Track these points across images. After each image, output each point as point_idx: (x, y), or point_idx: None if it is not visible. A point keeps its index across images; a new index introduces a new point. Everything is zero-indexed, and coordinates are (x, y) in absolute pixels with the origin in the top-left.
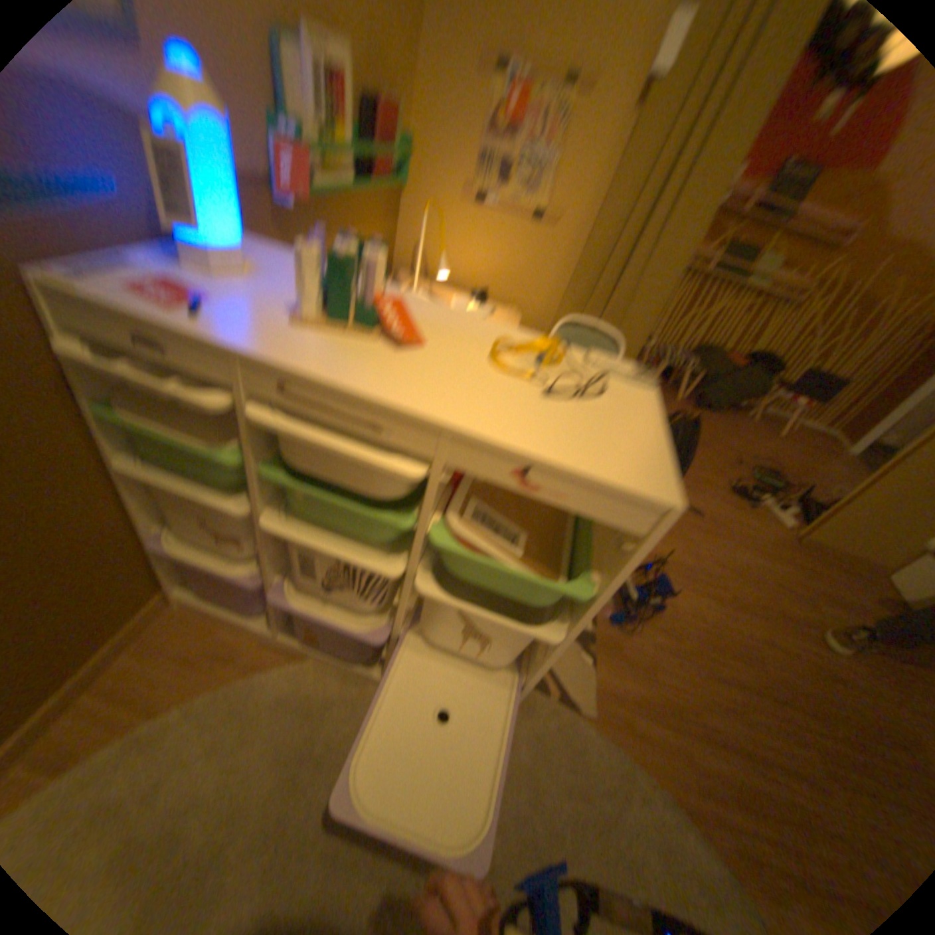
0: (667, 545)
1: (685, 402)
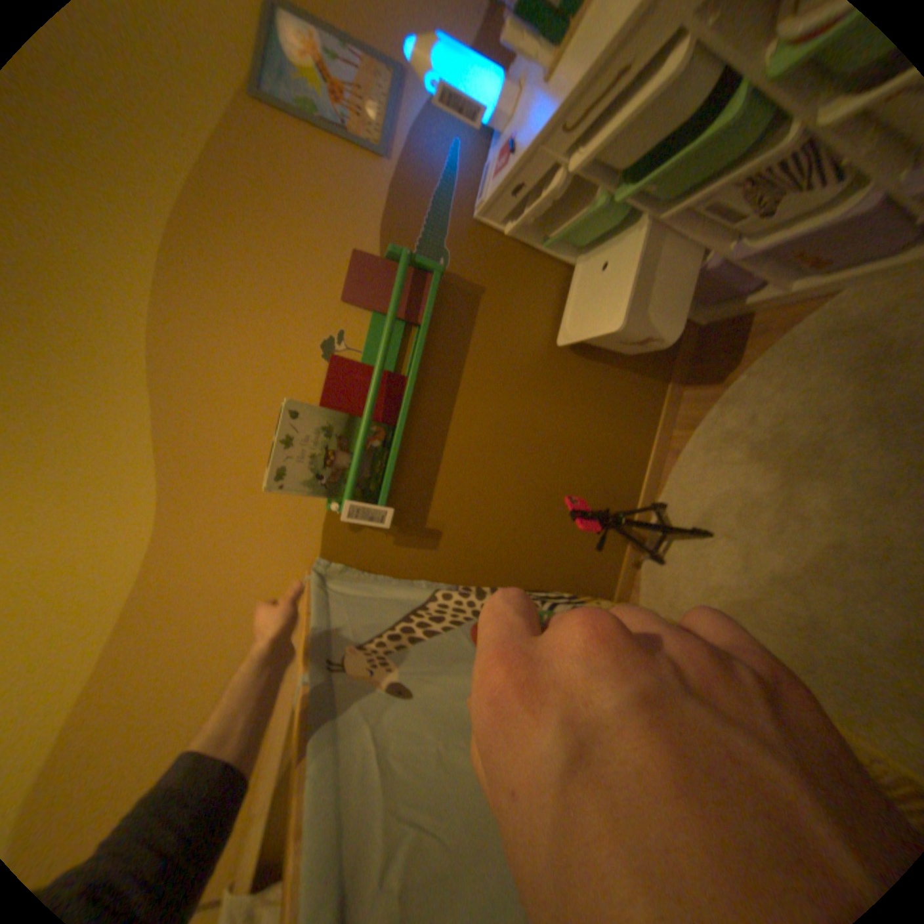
0: None
1: None
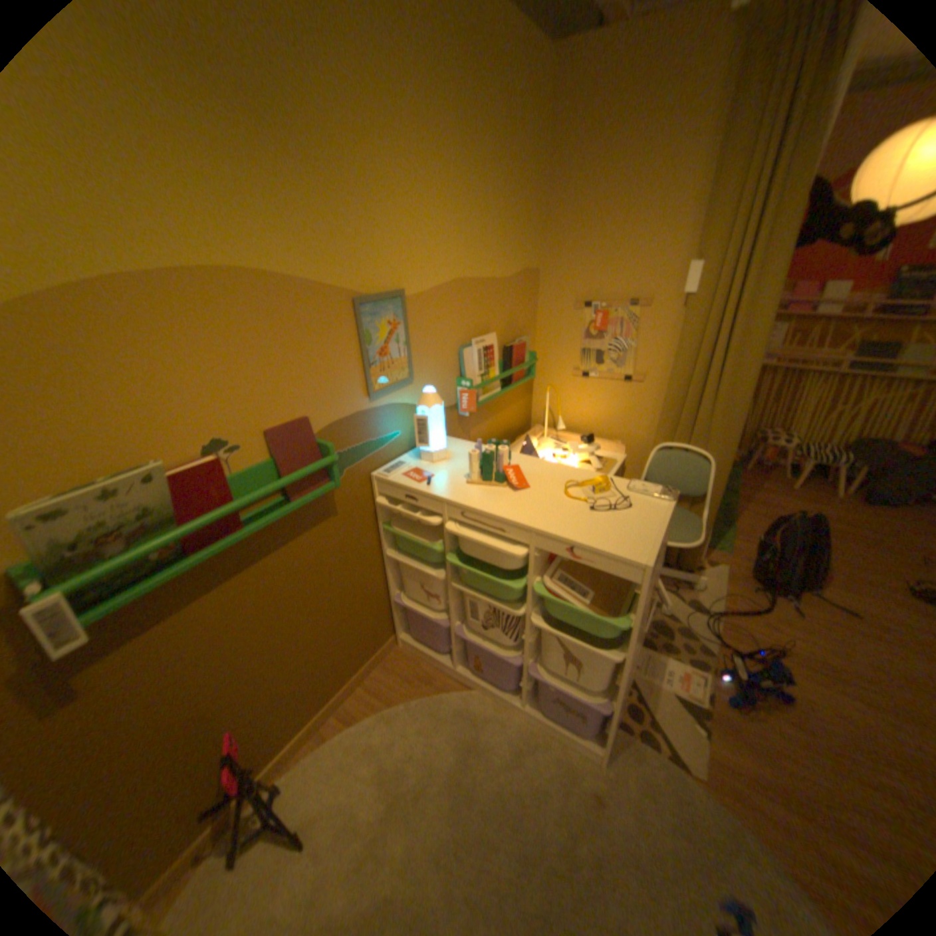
0: (808, 644)
1: (850, 499)
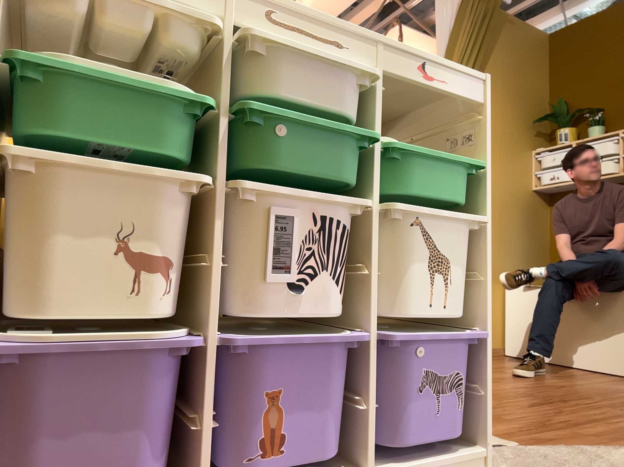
0: None
1: None
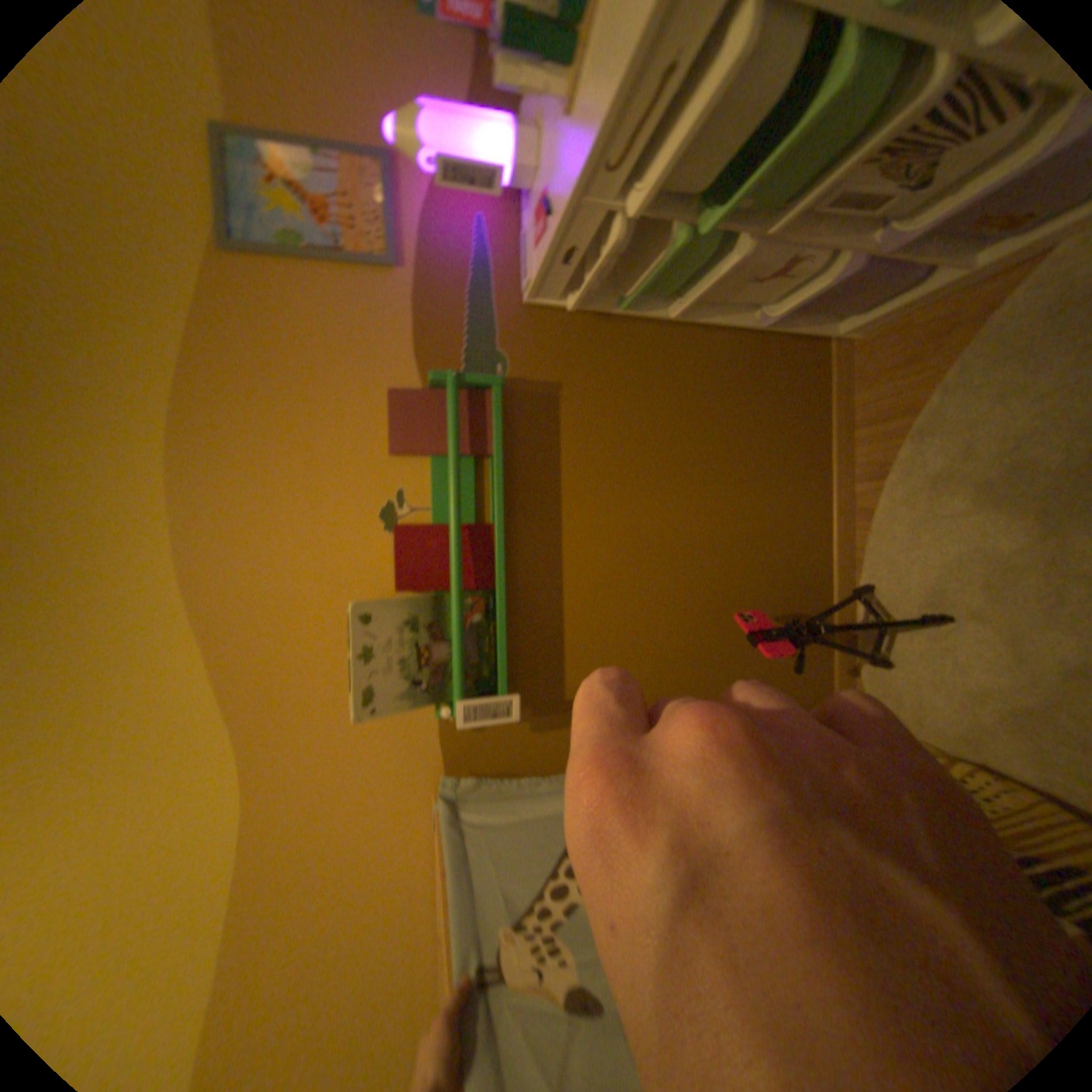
0: None
1: None
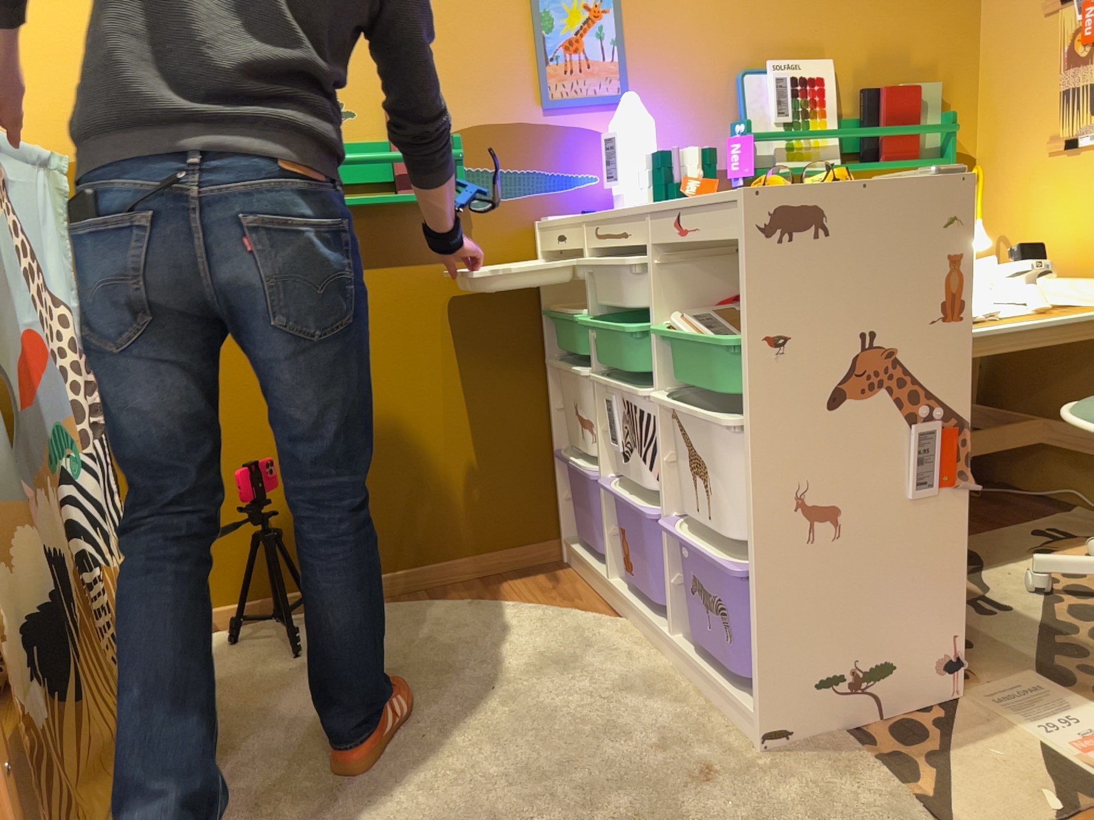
0: None
1: None
